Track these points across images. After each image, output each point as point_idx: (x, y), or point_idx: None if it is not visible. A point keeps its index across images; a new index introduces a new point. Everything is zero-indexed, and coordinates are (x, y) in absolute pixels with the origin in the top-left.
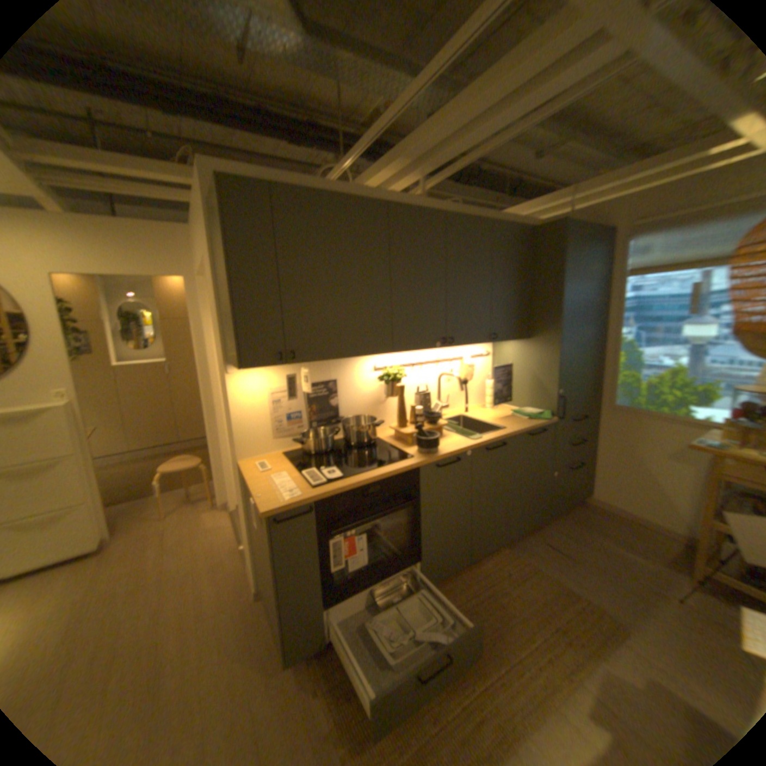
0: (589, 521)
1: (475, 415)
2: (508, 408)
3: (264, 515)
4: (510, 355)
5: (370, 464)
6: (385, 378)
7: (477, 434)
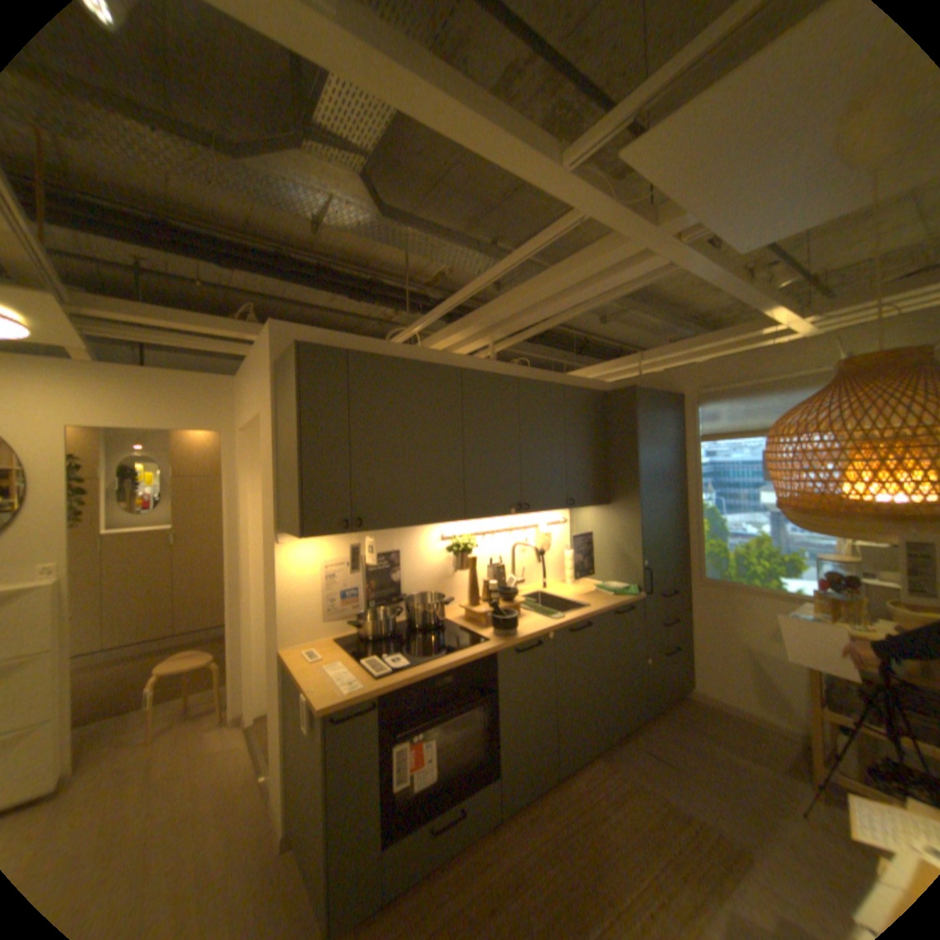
0: (693, 721)
1: (555, 591)
2: (591, 584)
3: (320, 714)
4: (588, 522)
5: (440, 650)
6: (454, 549)
7: (559, 613)
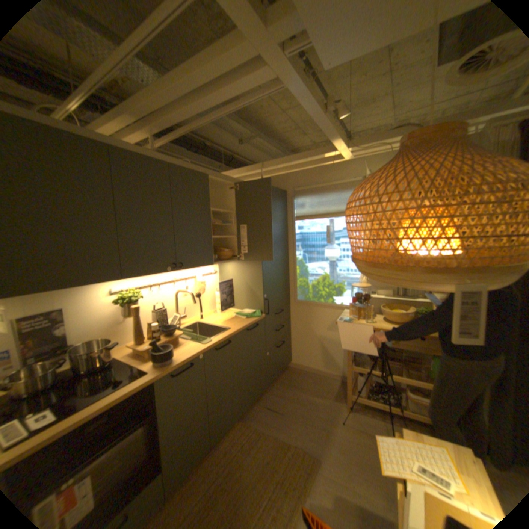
0: (290, 380)
1: (208, 320)
2: (233, 311)
3: None
4: (231, 272)
5: (97, 394)
6: (120, 302)
7: (208, 338)
